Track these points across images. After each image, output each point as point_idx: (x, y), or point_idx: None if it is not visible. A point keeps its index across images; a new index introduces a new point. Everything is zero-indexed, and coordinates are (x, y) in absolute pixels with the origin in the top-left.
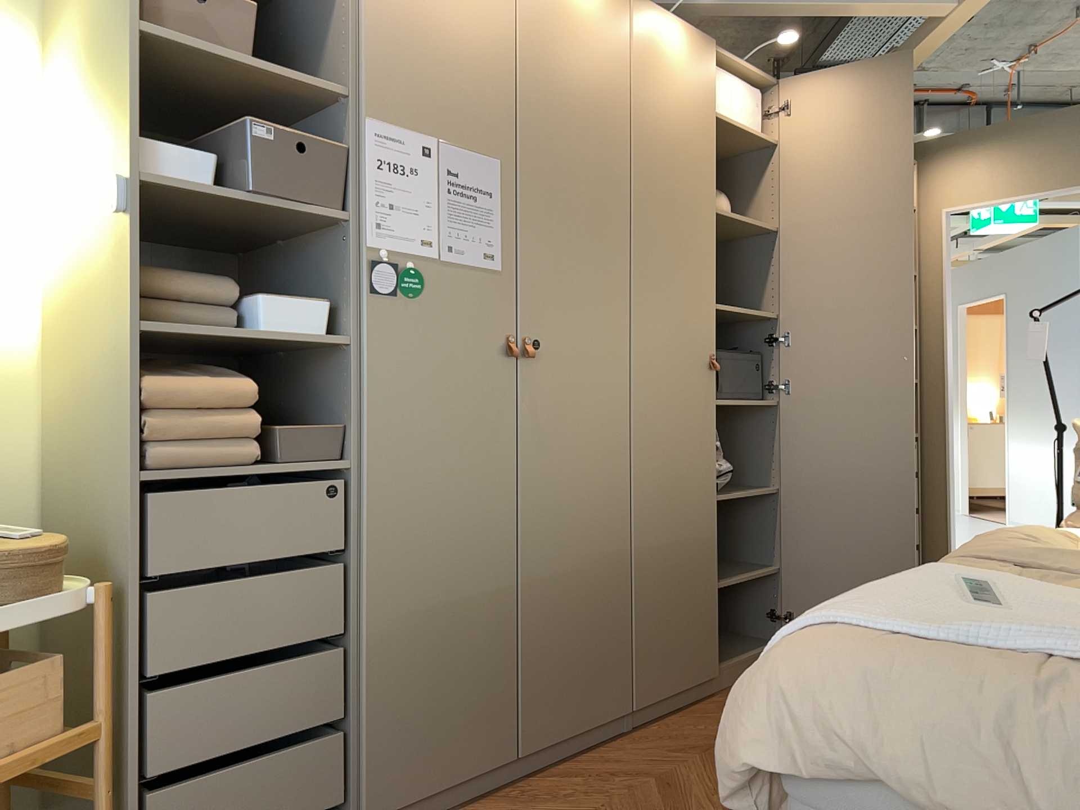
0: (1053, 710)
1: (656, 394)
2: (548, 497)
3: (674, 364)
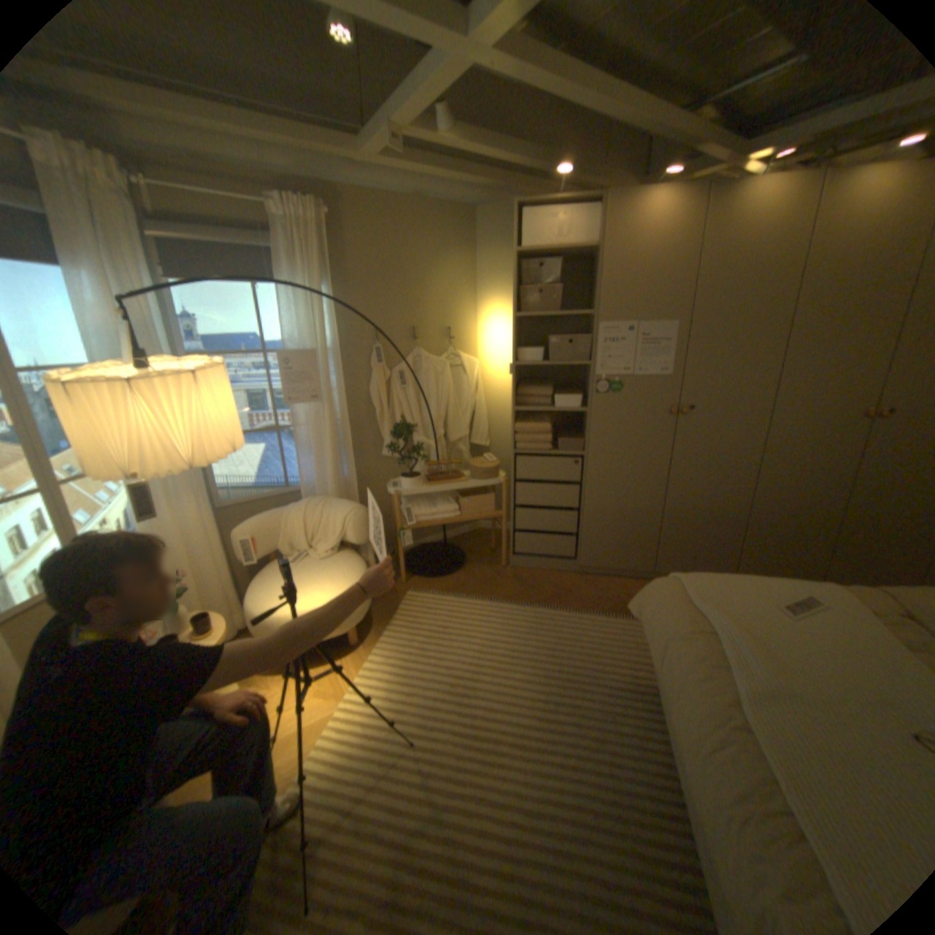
0: (680, 642)
1: (791, 432)
2: (688, 477)
3: (815, 415)
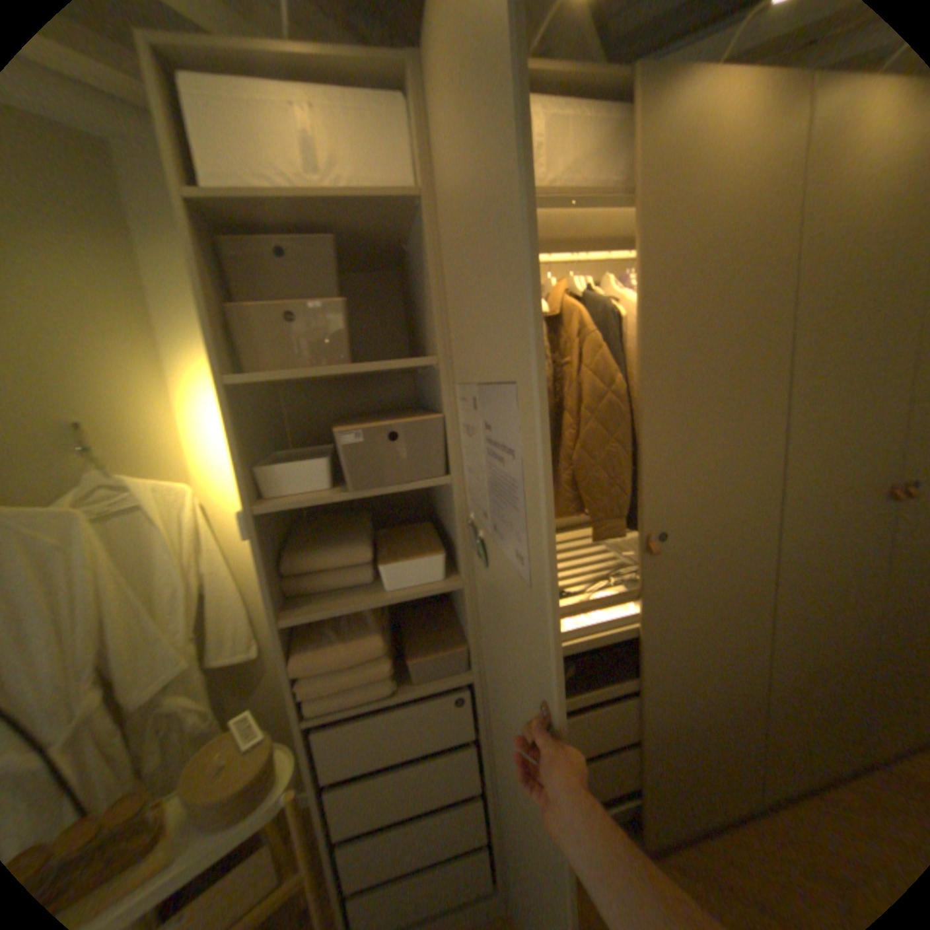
0: None
1: (808, 545)
2: (674, 663)
3: (835, 510)
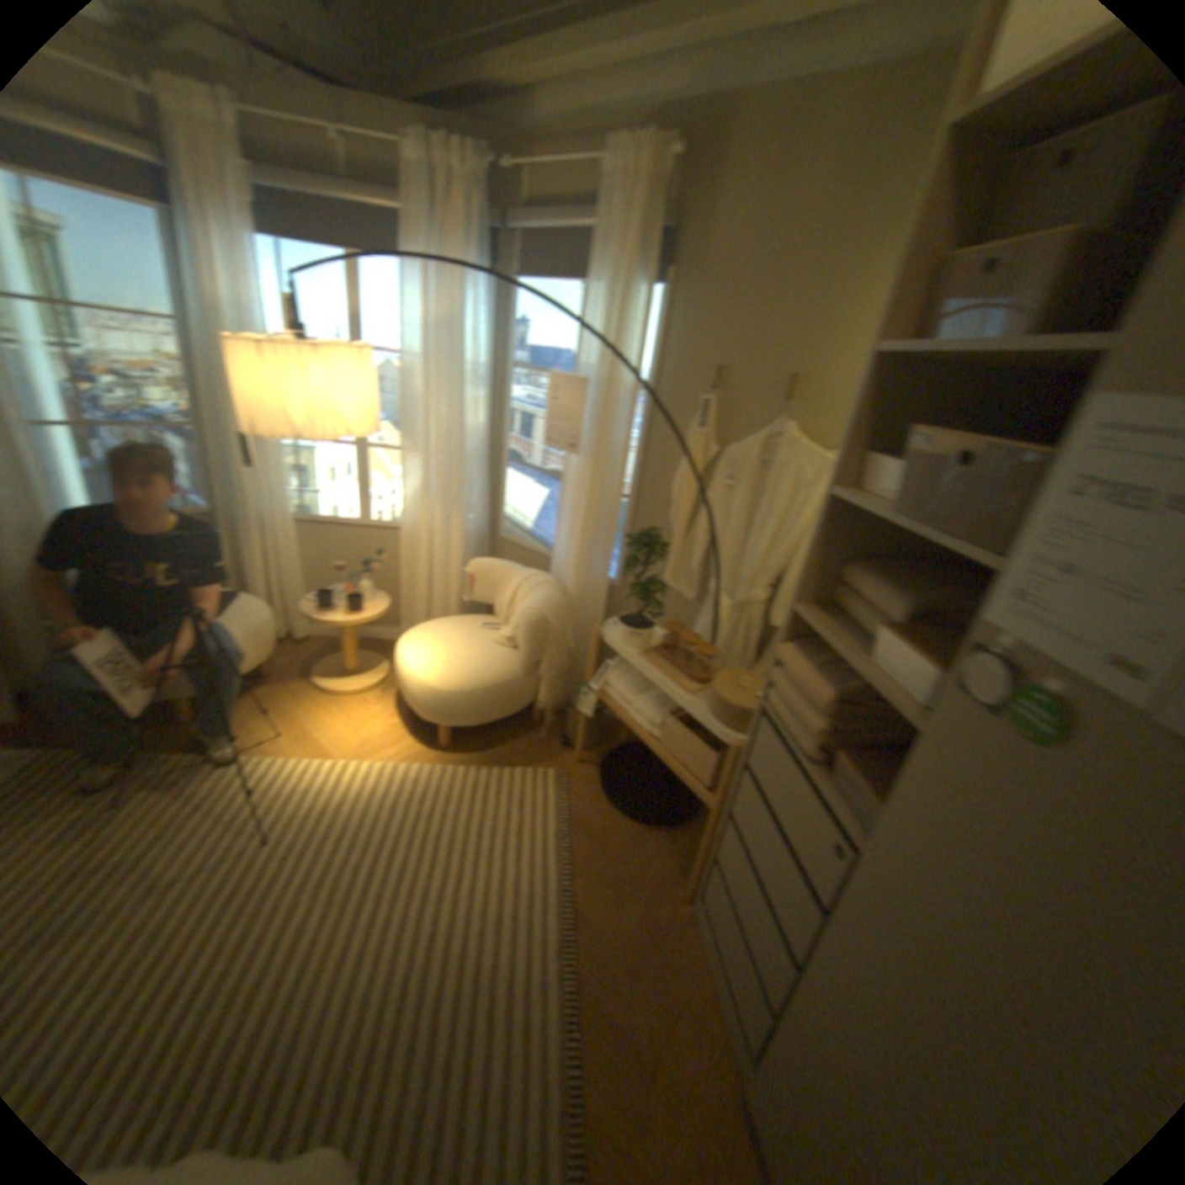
0: None
1: None
2: None
3: None
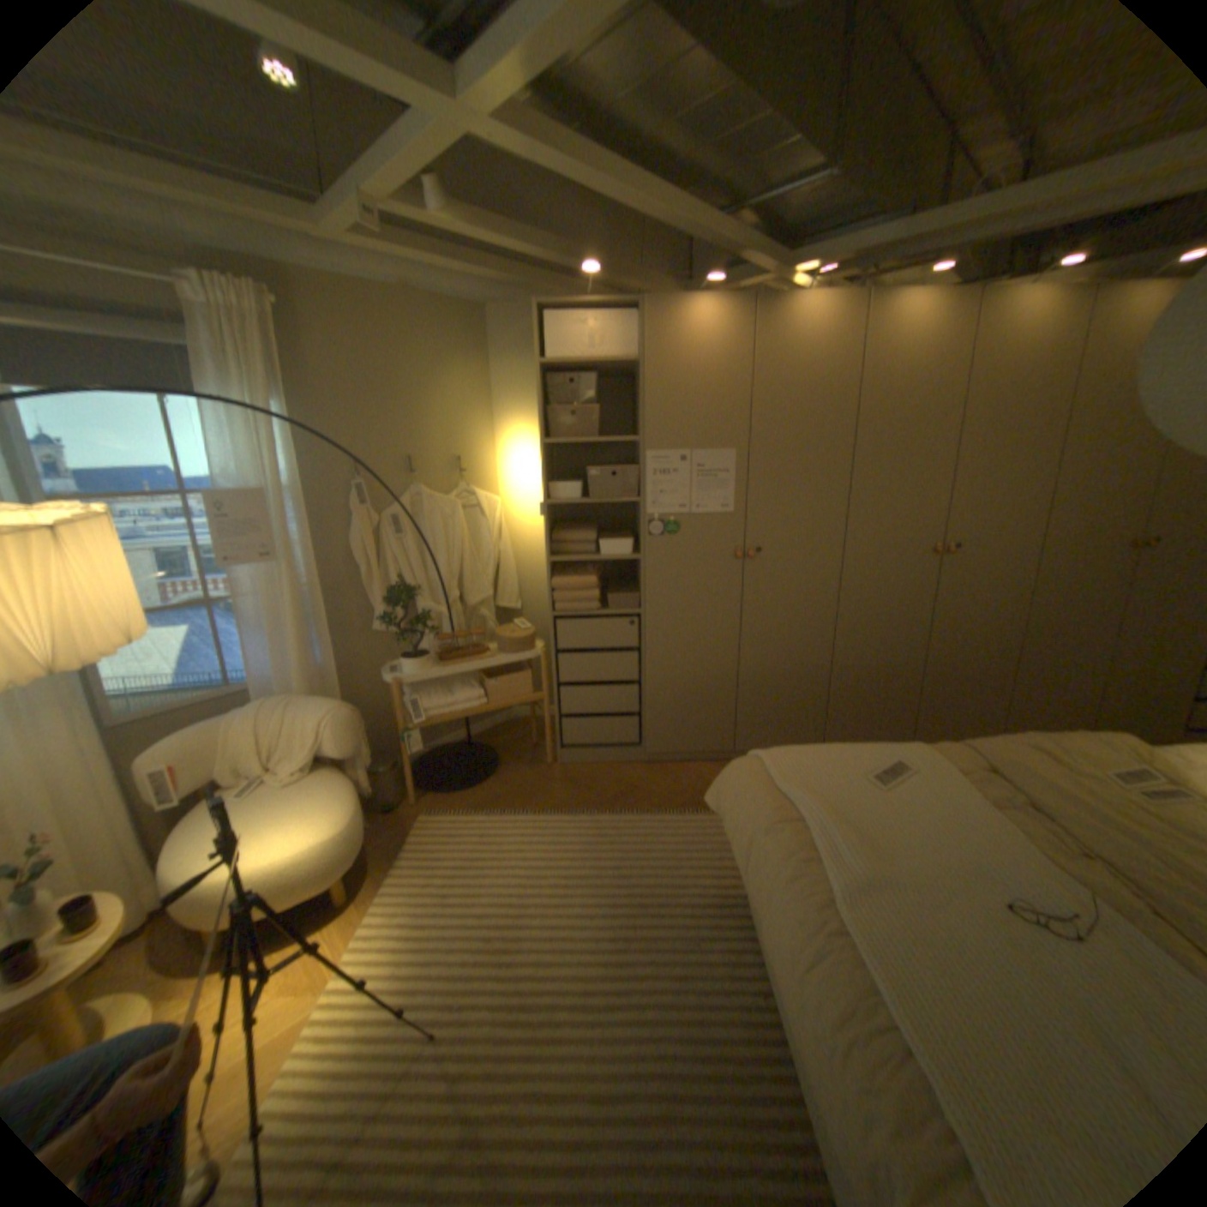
0: (765, 836)
1: (863, 573)
2: (761, 632)
3: (886, 554)
